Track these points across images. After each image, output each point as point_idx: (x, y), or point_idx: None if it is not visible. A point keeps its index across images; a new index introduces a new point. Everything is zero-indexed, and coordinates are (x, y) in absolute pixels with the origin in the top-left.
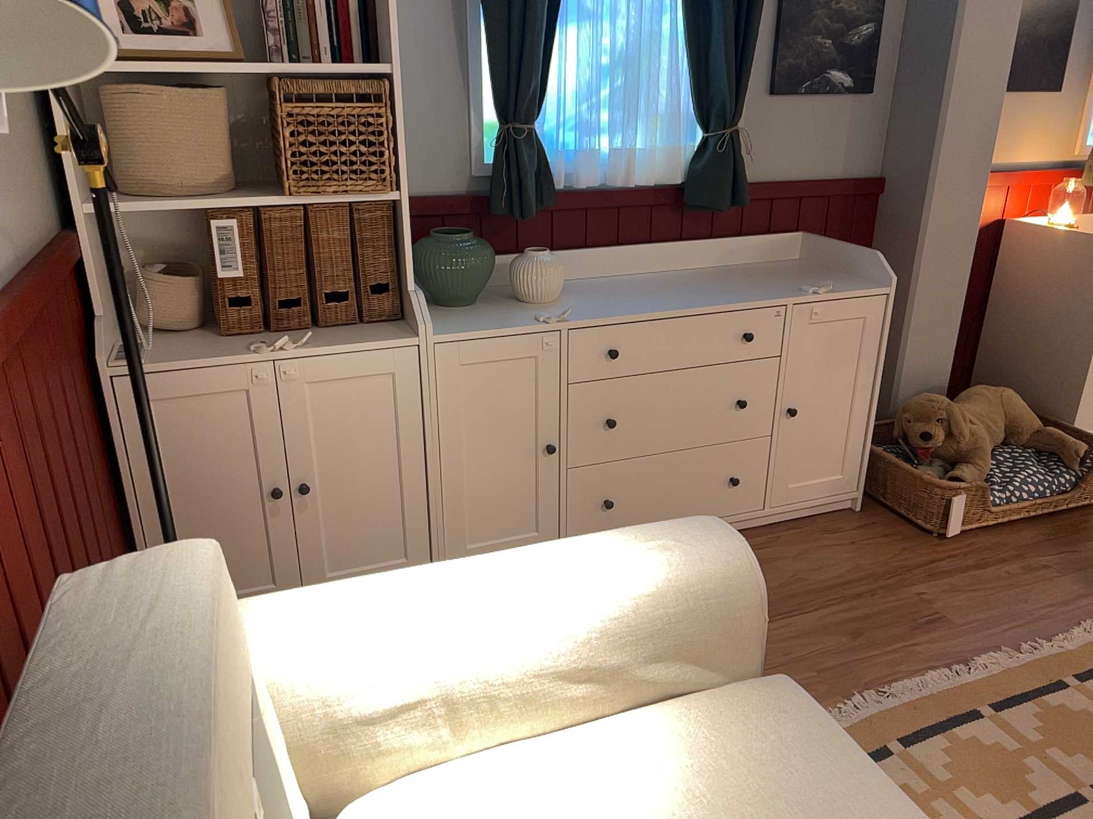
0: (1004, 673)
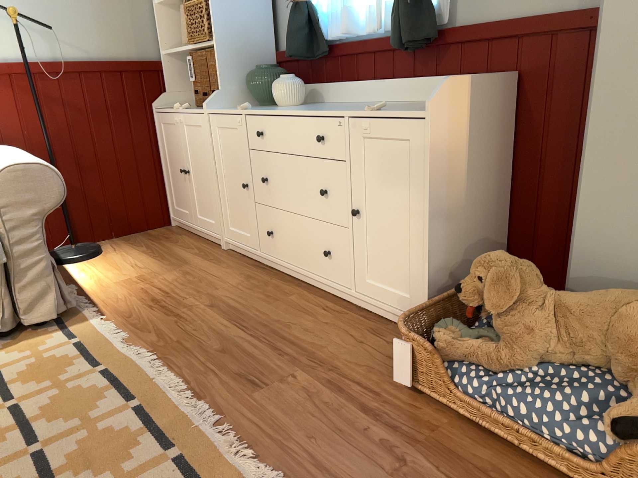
0: (183, 414)
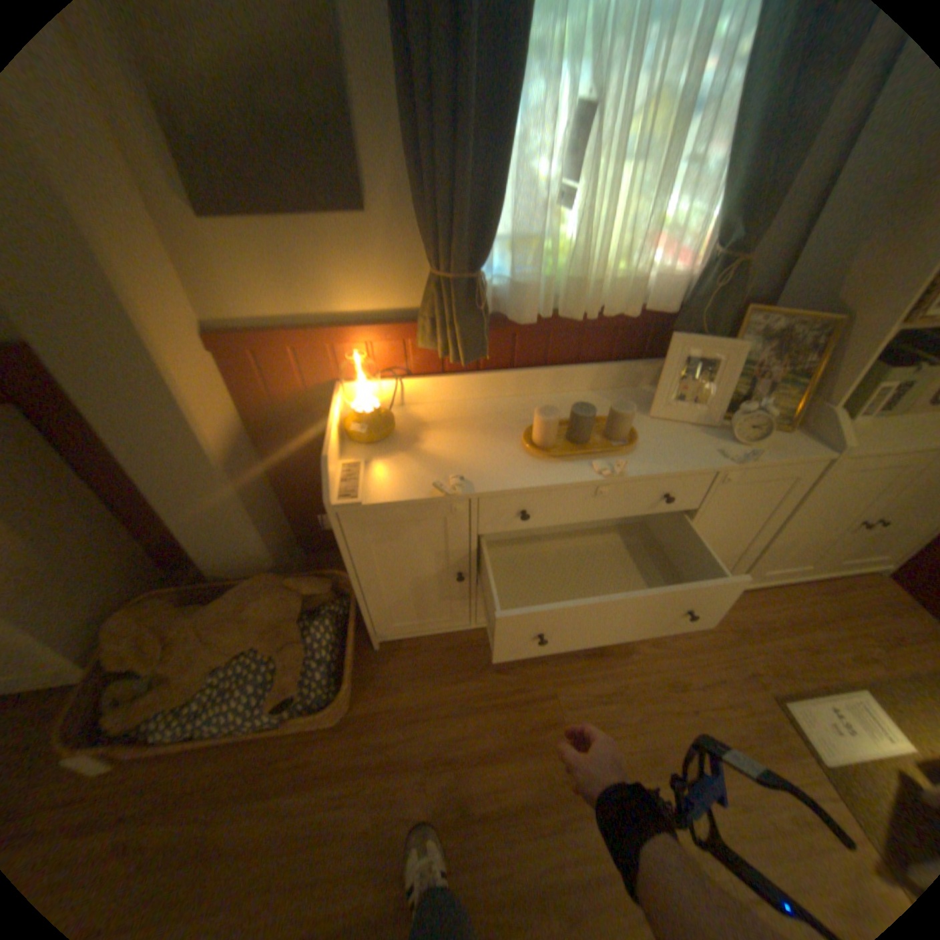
0: None
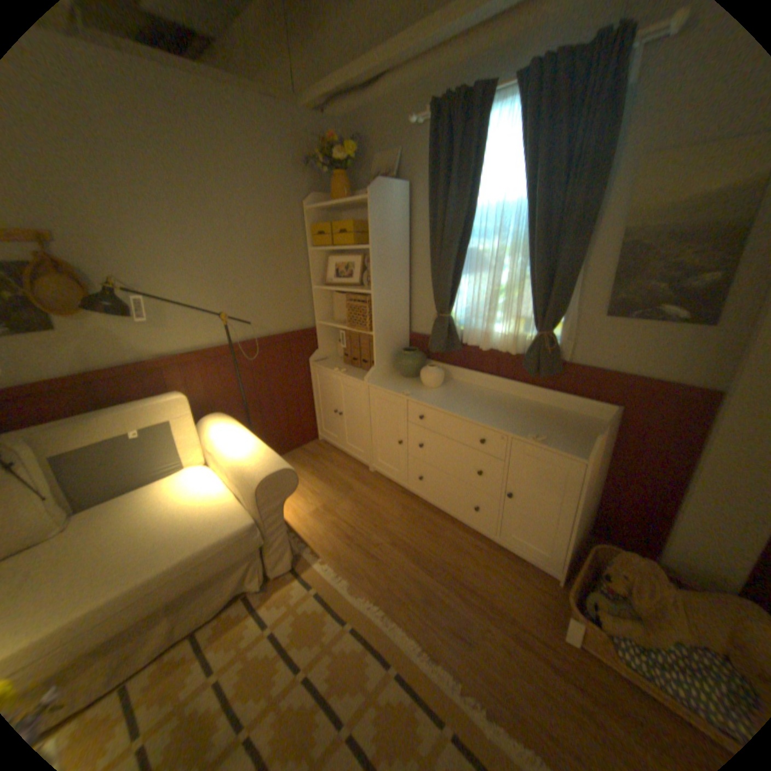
0: (434, 685)
